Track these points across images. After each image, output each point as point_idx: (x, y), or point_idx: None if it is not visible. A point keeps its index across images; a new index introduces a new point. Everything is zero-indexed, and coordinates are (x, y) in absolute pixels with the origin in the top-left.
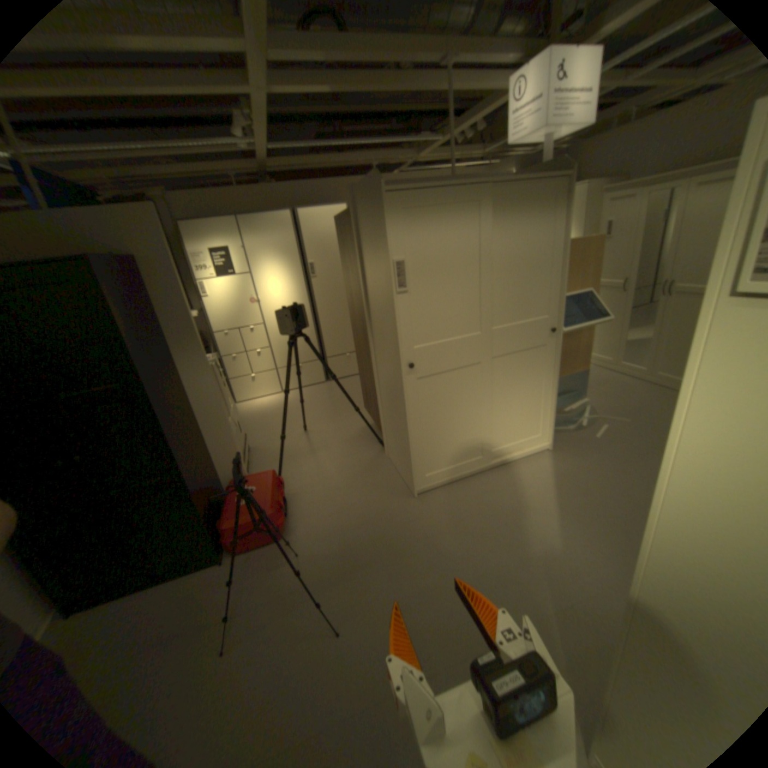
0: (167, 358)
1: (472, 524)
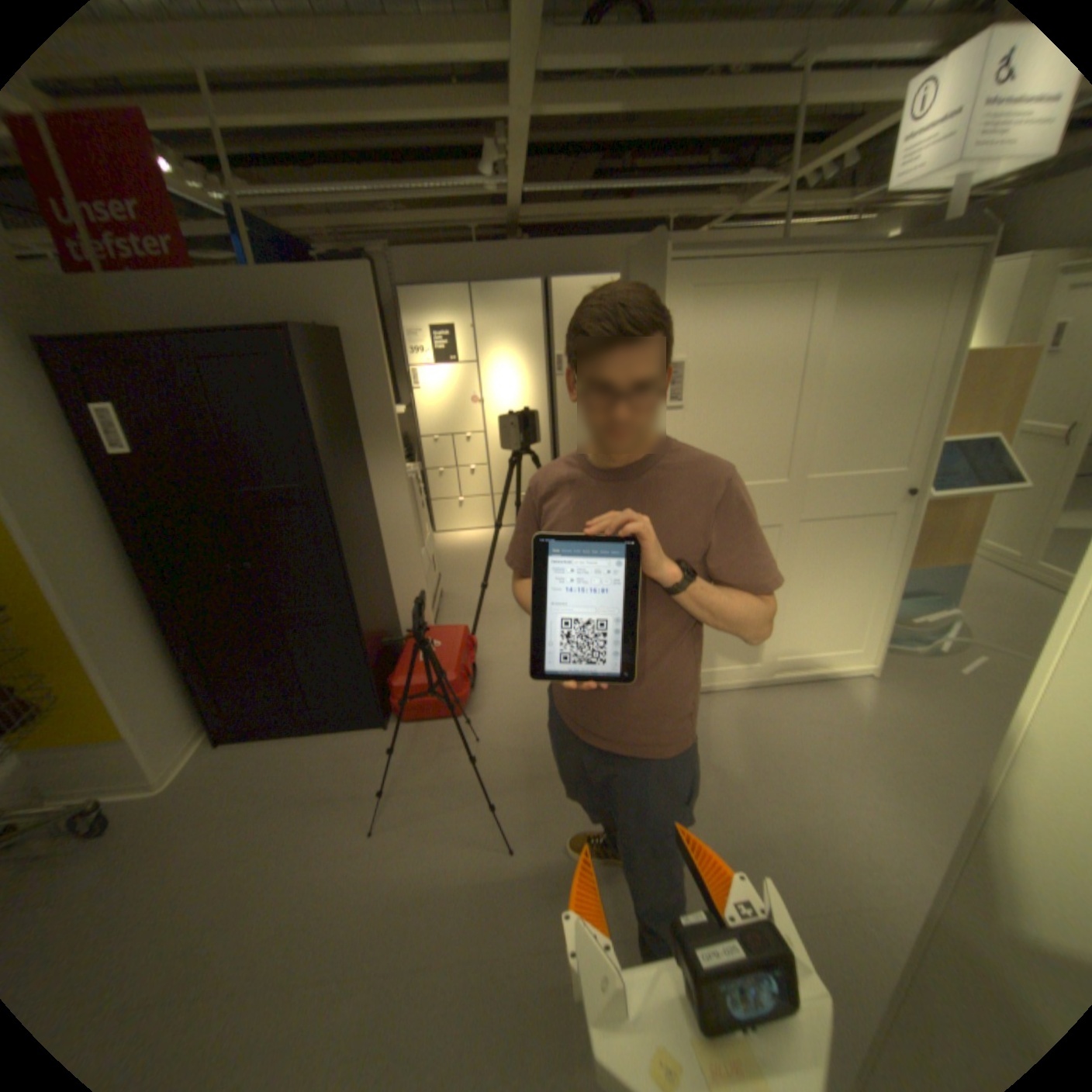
0: (361, 461)
1: (728, 758)
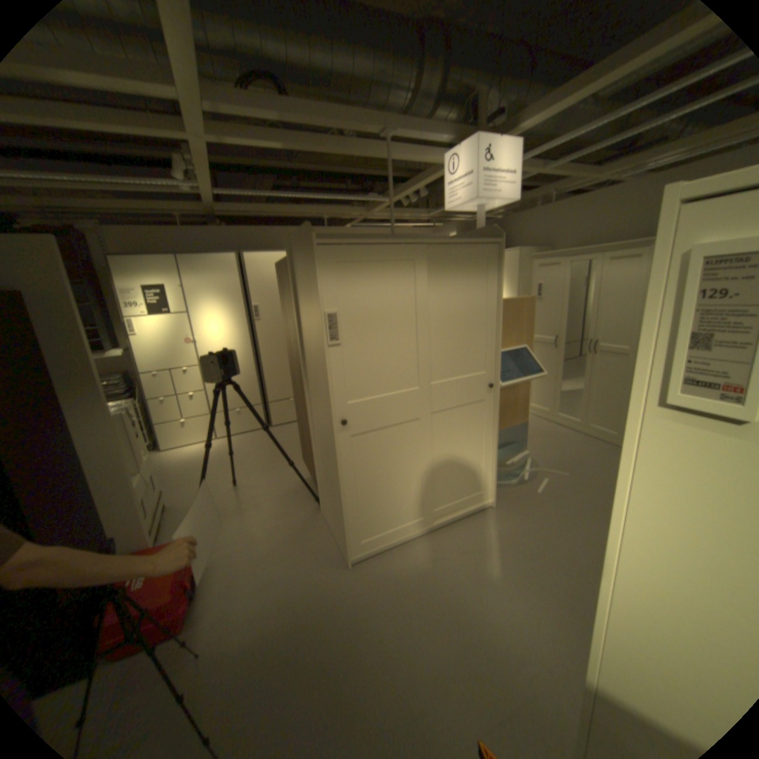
0: (55, 409)
1: (411, 602)
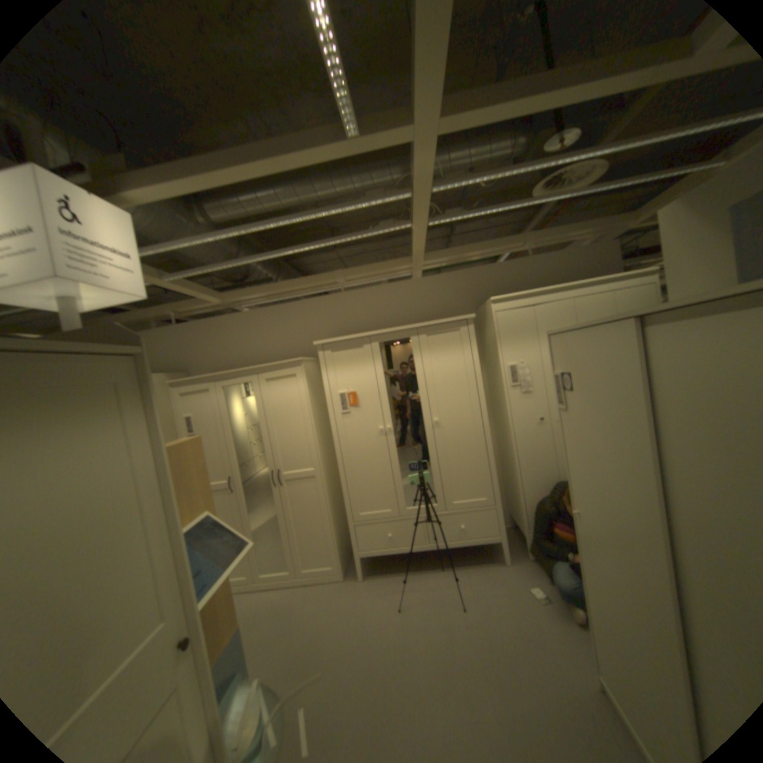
0: None
1: None
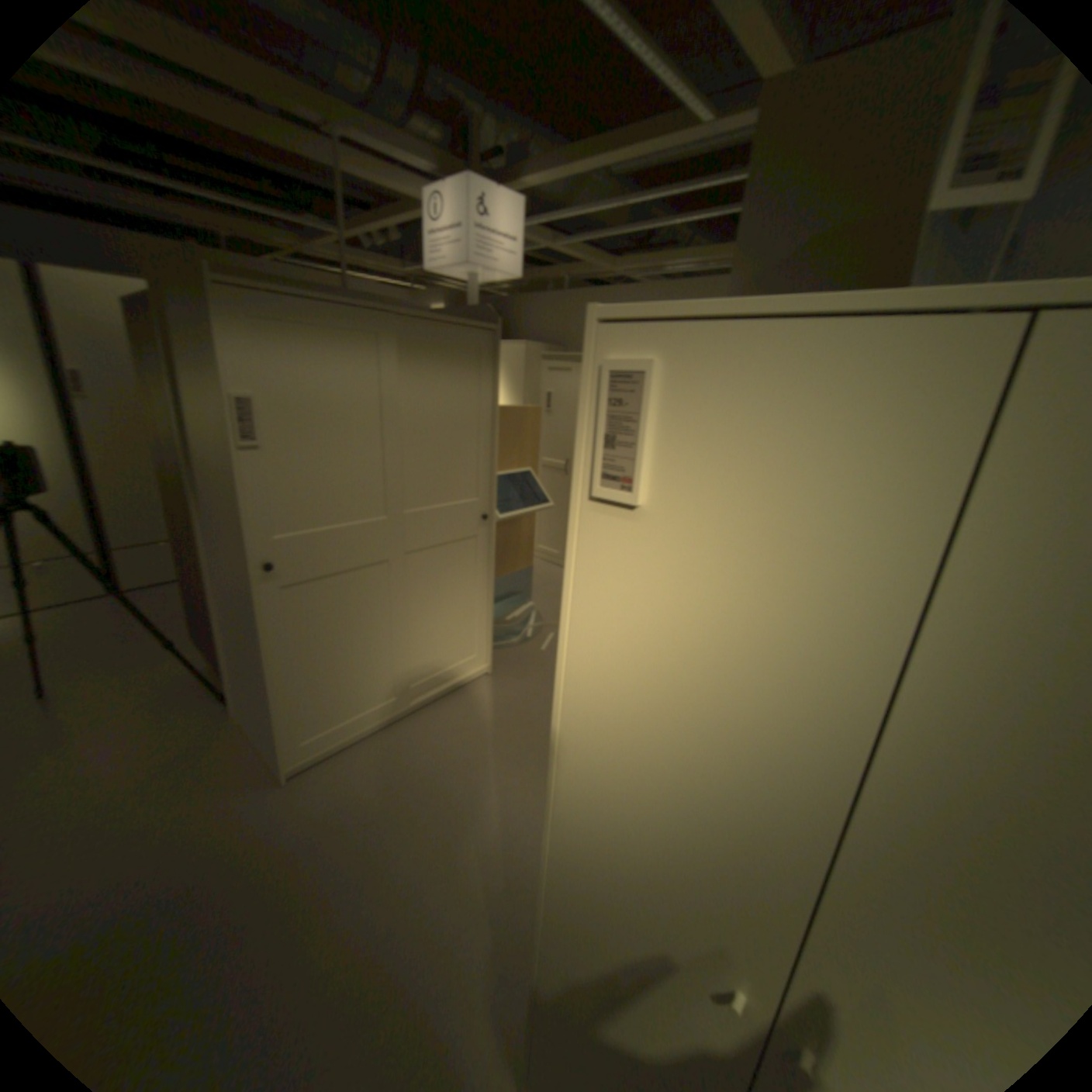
0: None
1: (376, 807)
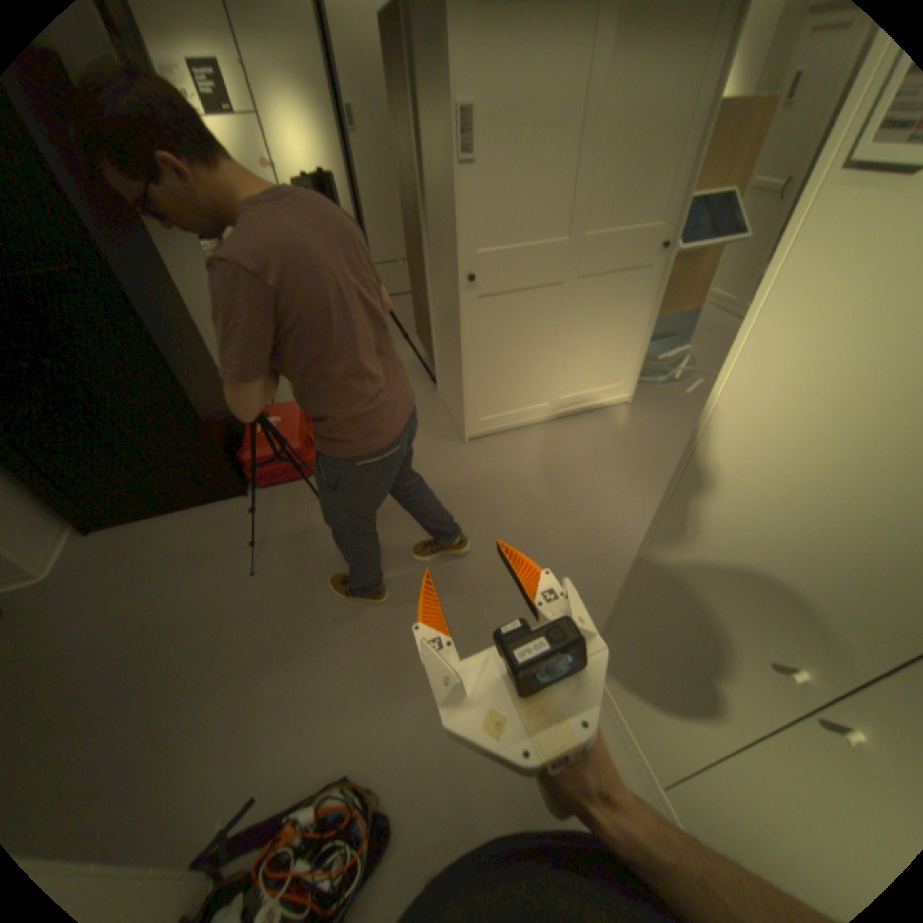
0: (143, 236)
1: (524, 474)
